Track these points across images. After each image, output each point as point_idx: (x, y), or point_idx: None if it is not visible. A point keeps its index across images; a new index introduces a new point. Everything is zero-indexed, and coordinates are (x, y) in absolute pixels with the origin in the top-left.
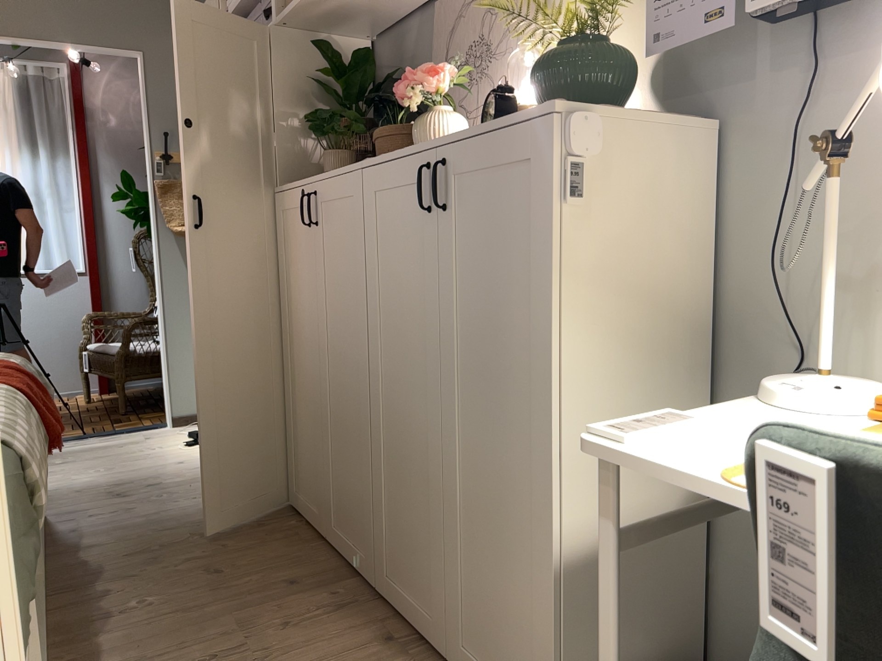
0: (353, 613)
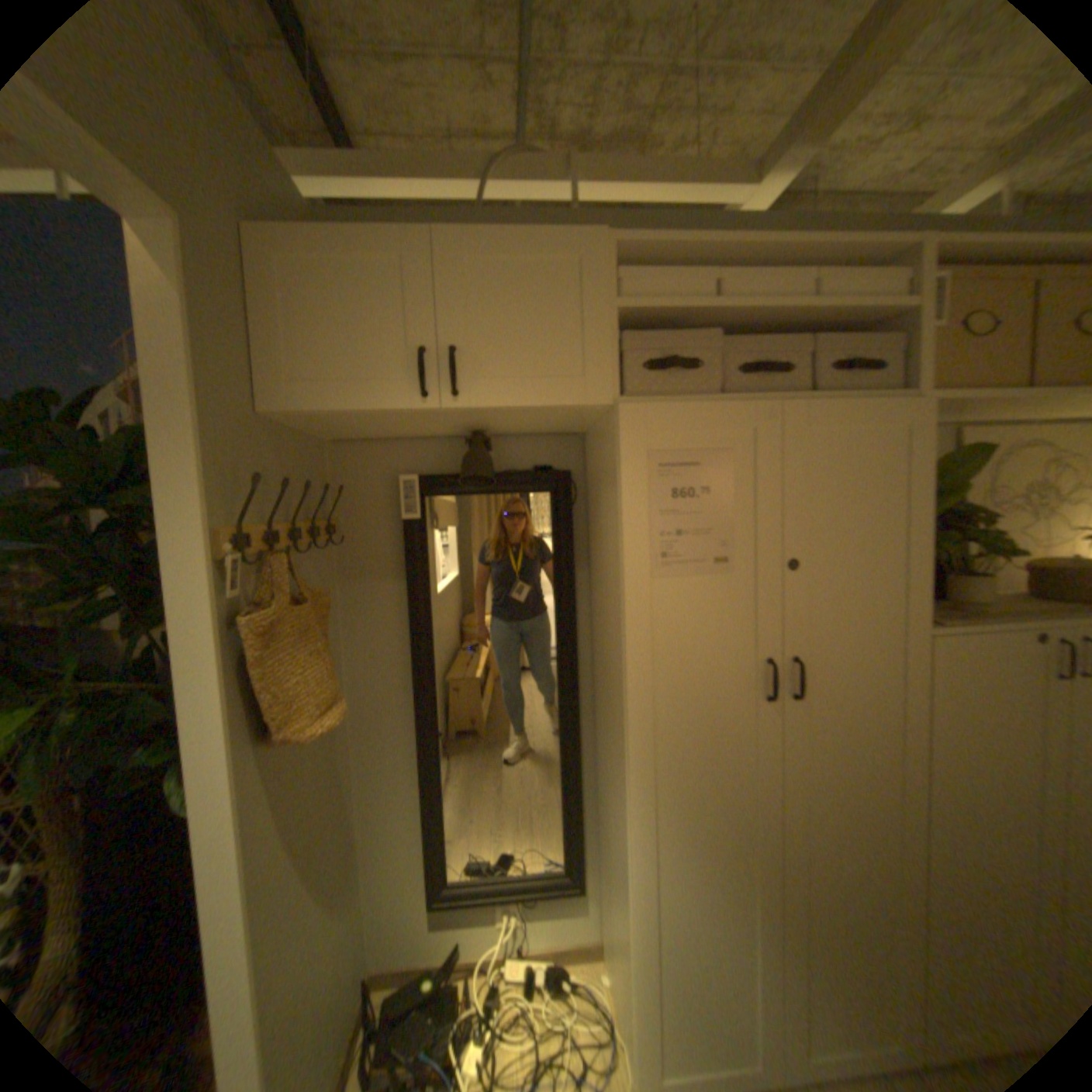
0: None
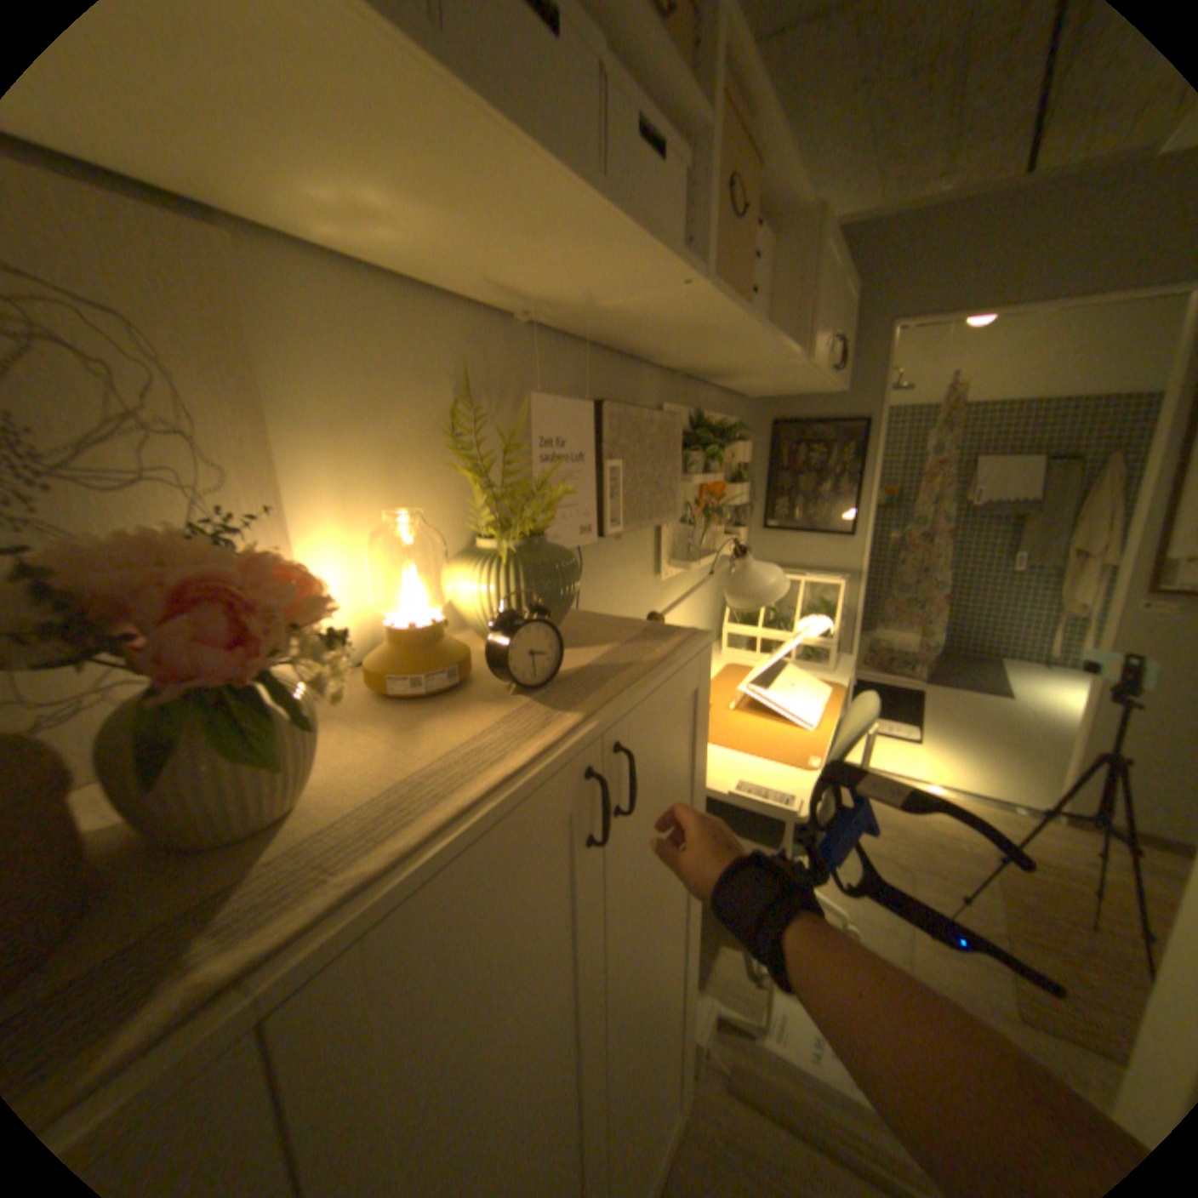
0: None
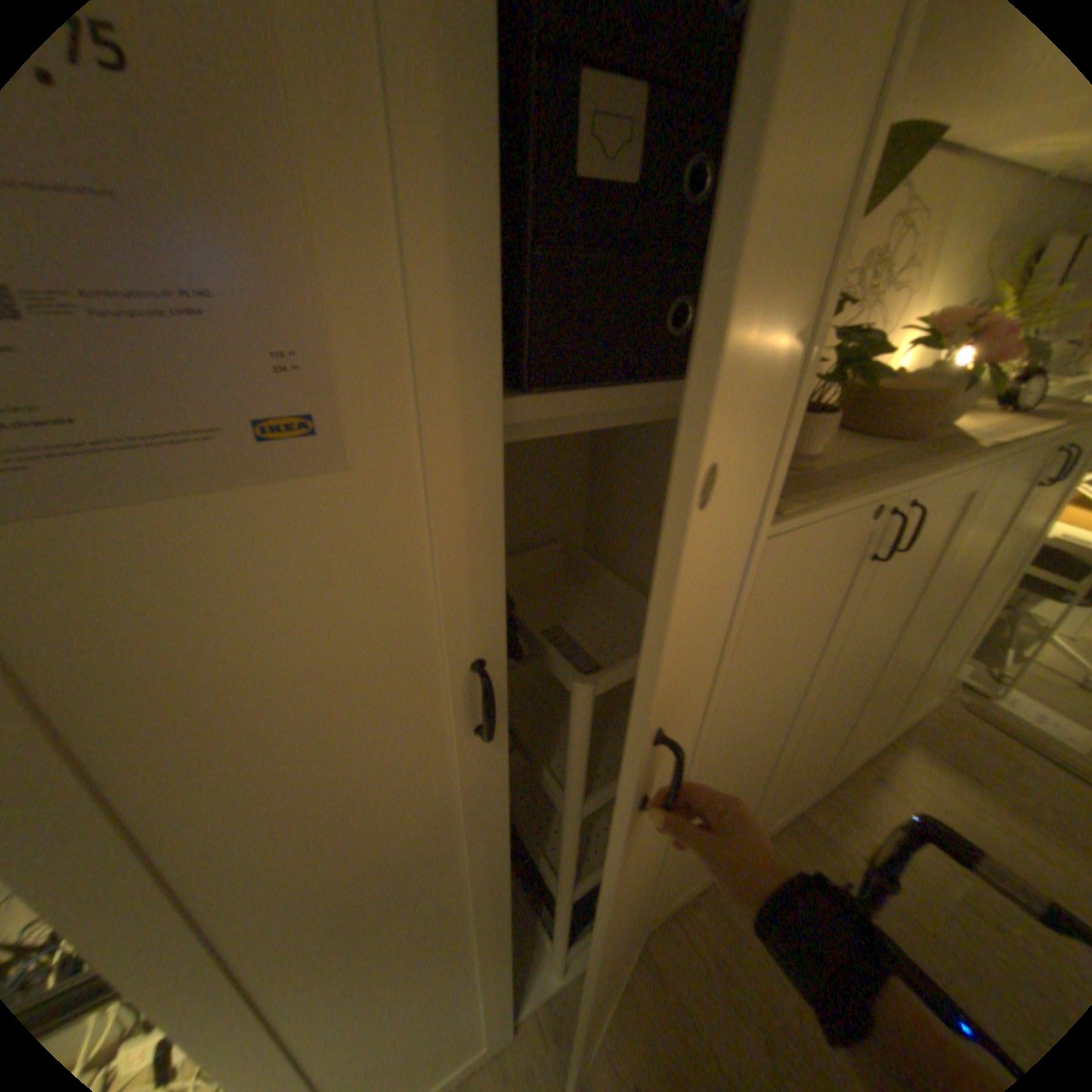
0: (856, 812)
